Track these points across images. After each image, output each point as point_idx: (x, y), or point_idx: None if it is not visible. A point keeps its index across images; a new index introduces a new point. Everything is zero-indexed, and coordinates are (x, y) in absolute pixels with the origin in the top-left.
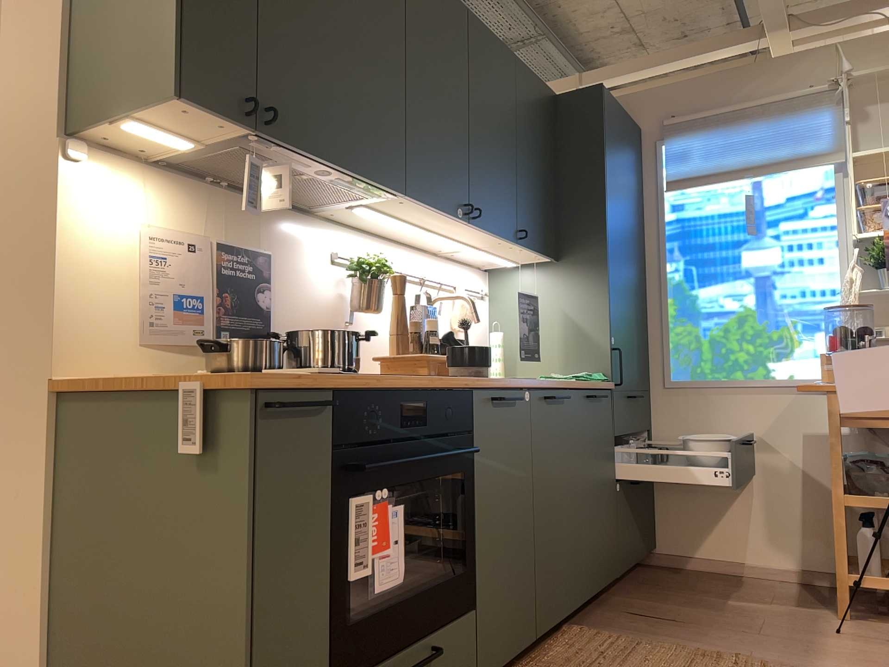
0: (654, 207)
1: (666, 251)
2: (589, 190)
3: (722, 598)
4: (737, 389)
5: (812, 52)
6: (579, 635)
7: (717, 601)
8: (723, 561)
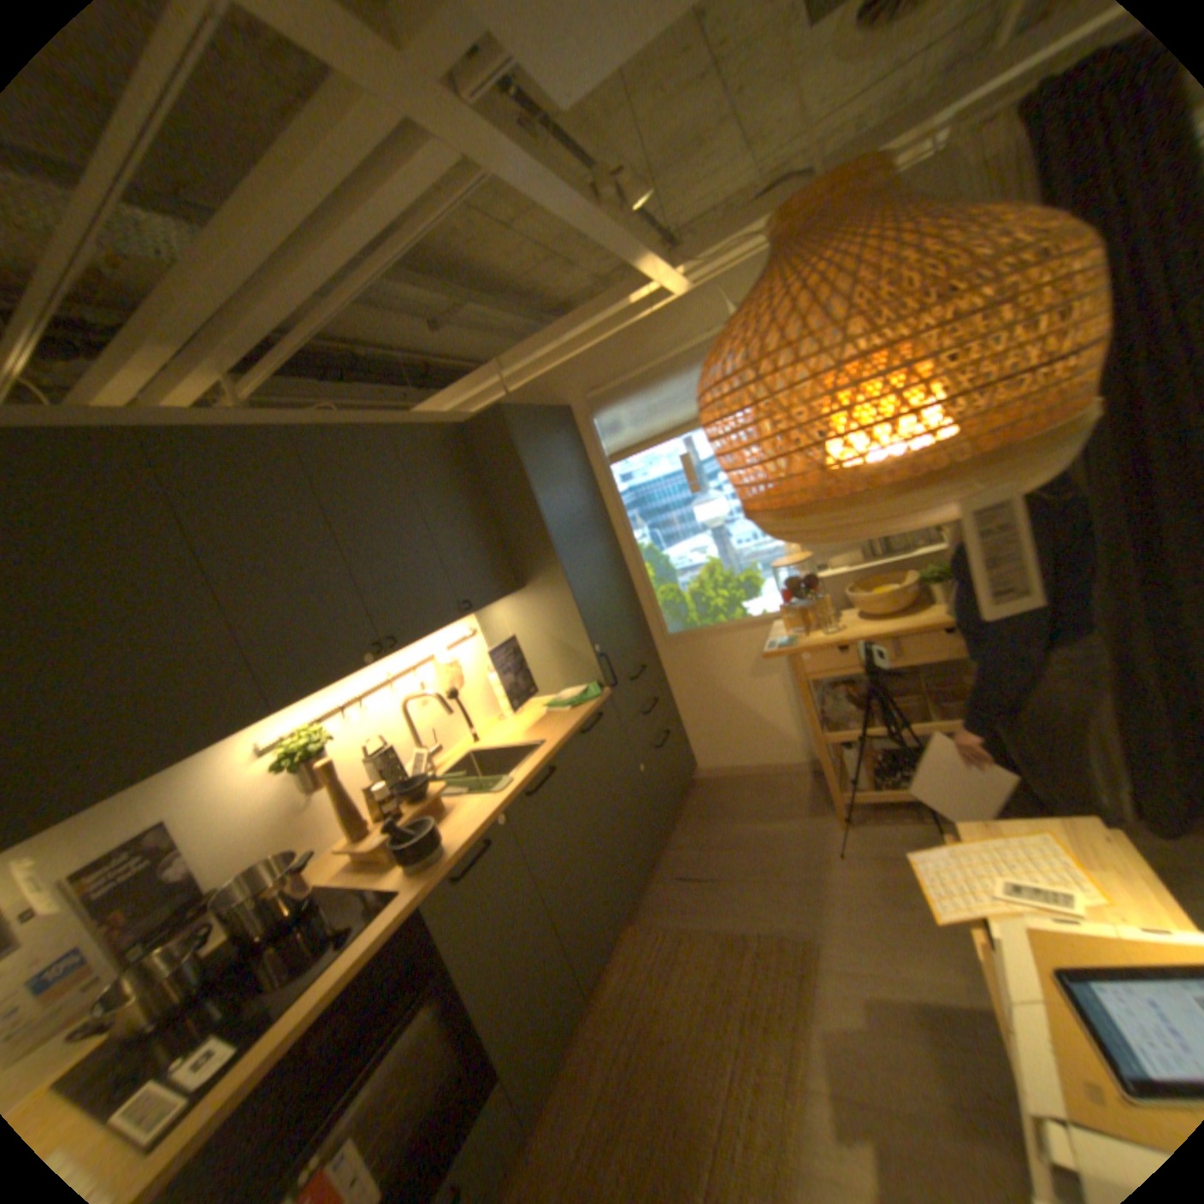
0: (606, 481)
1: (628, 522)
2: (526, 516)
3: (749, 825)
4: (723, 631)
5: (702, 288)
6: (630, 943)
7: (746, 832)
8: (749, 768)
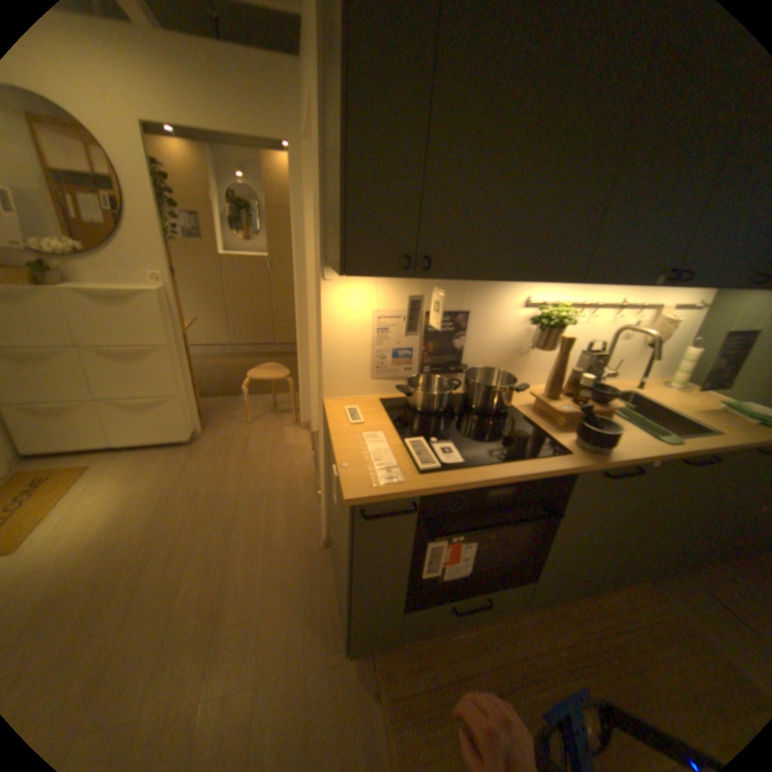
0: None
1: None
2: None
3: None
4: None
5: None
6: (645, 593)
7: None
8: None
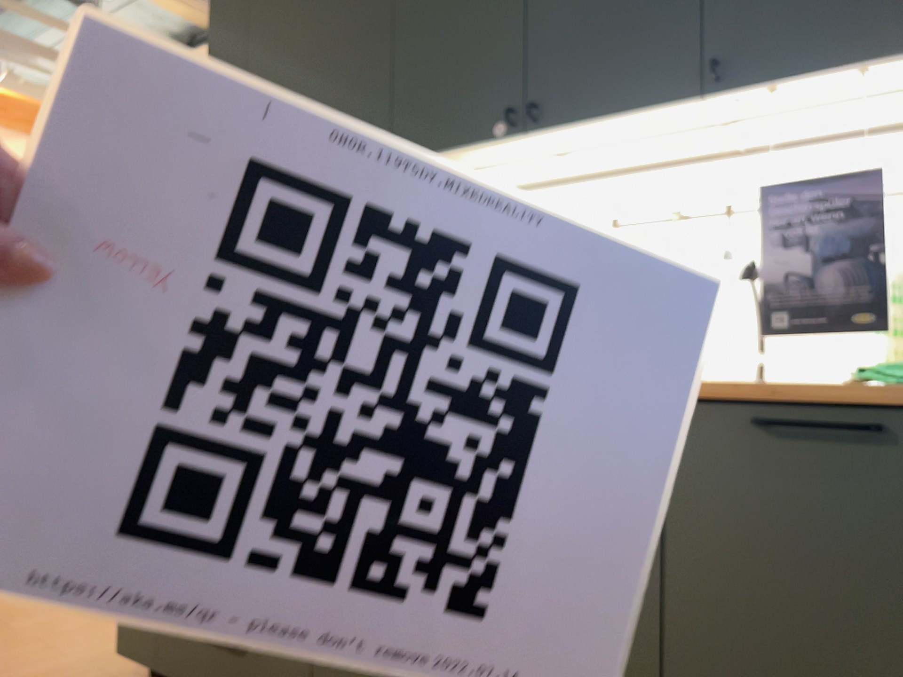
0: None
1: None
2: None
3: None
4: None
5: None
6: None
7: None
8: None
